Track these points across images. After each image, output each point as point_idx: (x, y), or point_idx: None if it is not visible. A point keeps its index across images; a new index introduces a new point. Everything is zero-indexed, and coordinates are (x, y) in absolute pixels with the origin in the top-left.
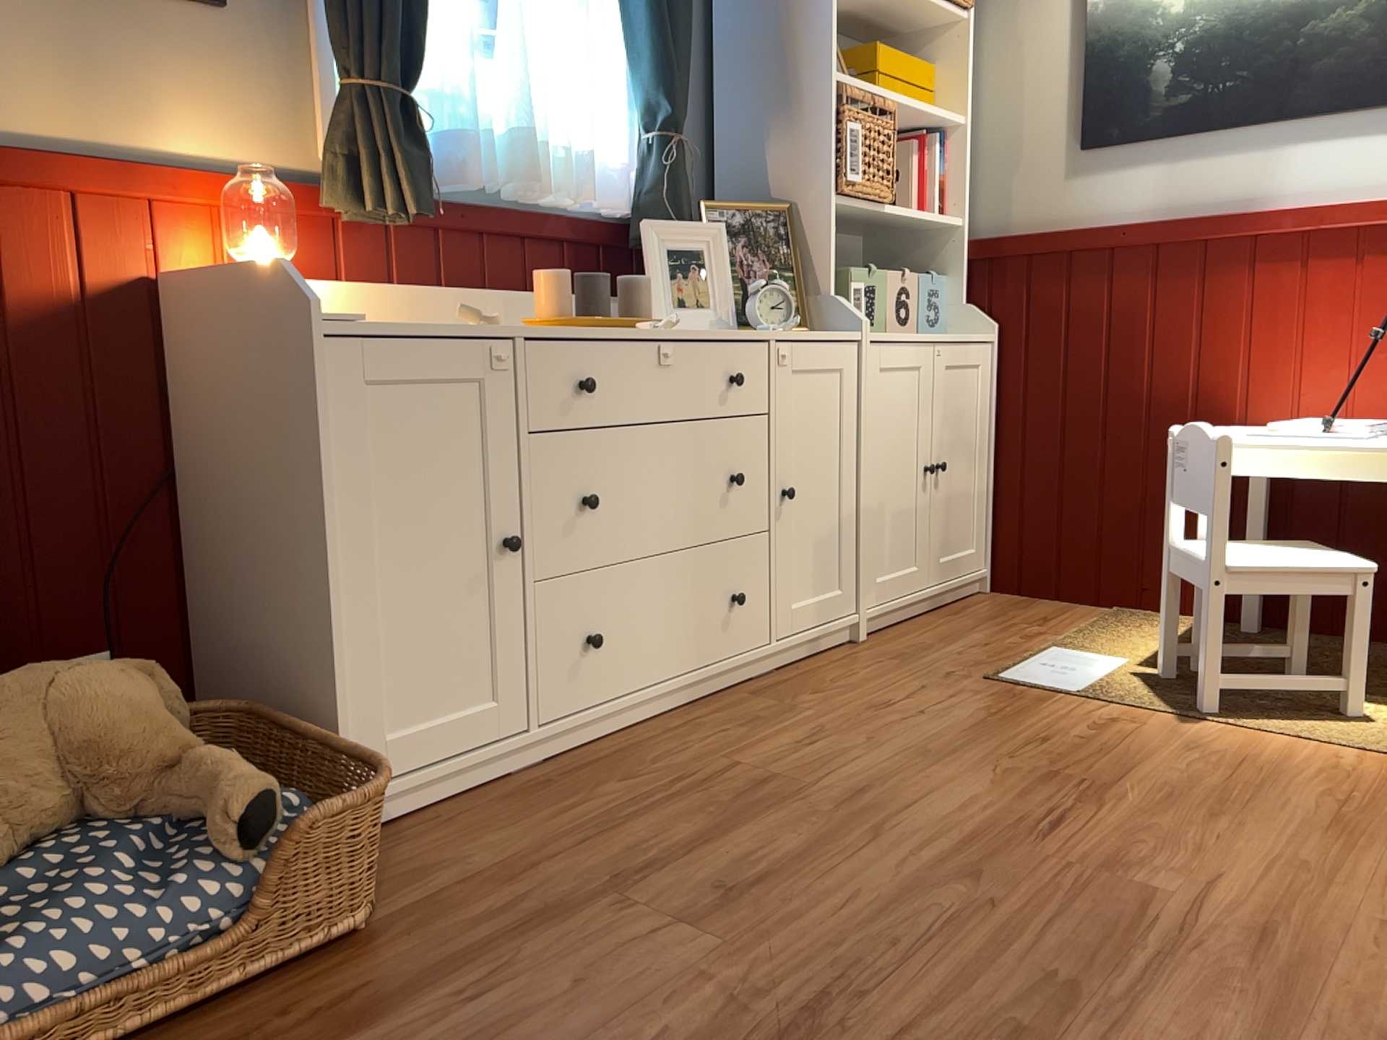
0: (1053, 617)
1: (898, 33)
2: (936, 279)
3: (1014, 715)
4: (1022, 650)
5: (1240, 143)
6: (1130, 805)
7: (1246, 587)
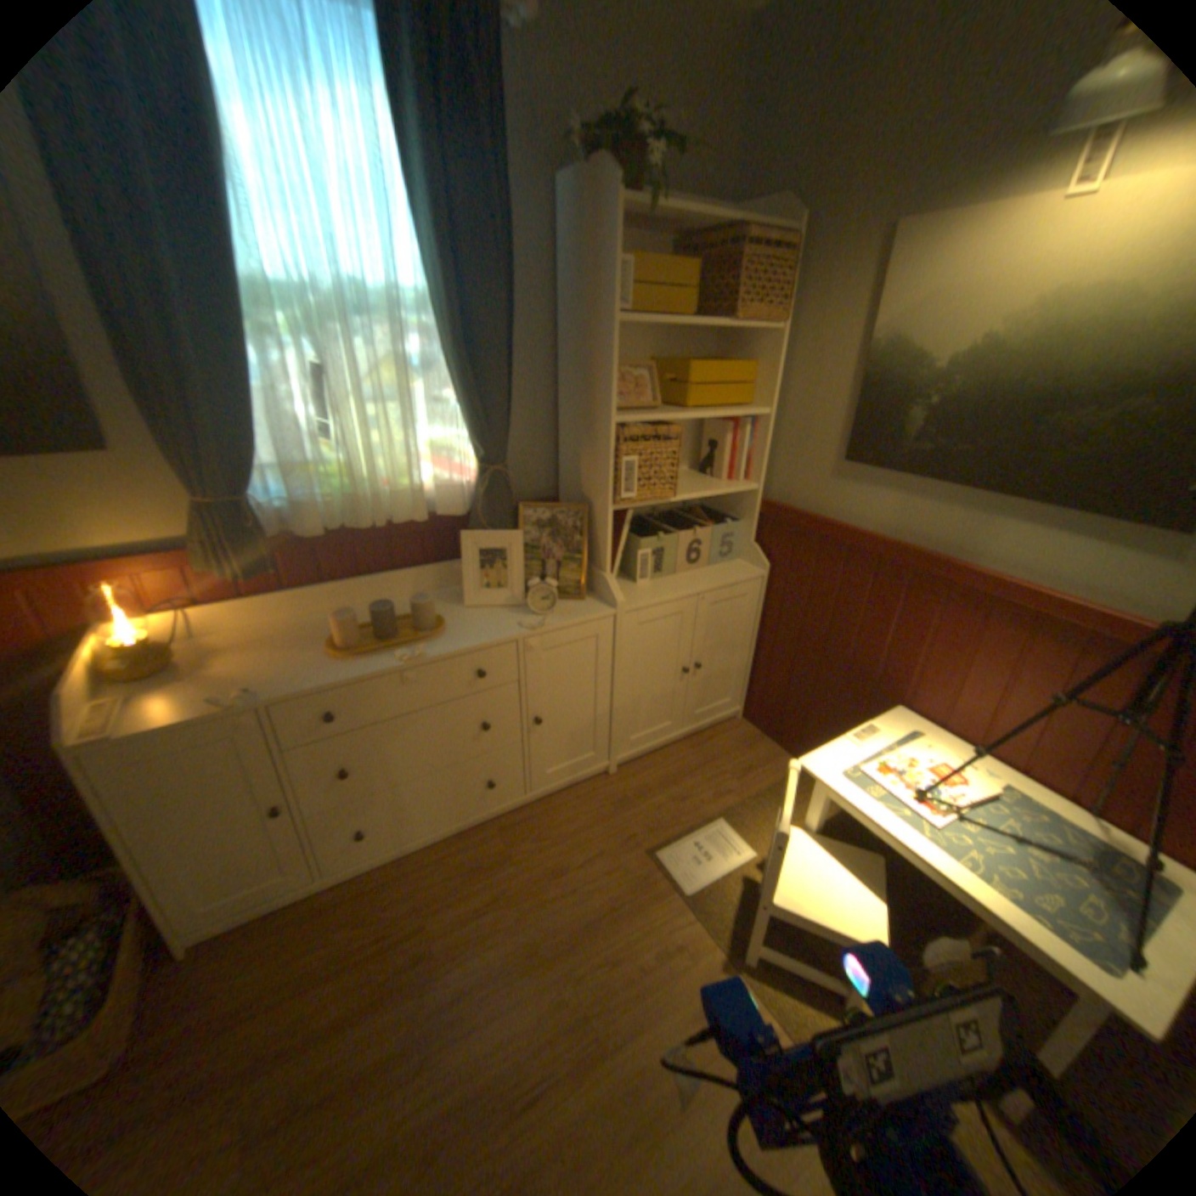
0: (755, 772)
1: (735, 329)
2: (738, 521)
3: (625, 917)
4: (700, 817)
5: (969, 500)
6: (596, 1097)
7: (788, 921)
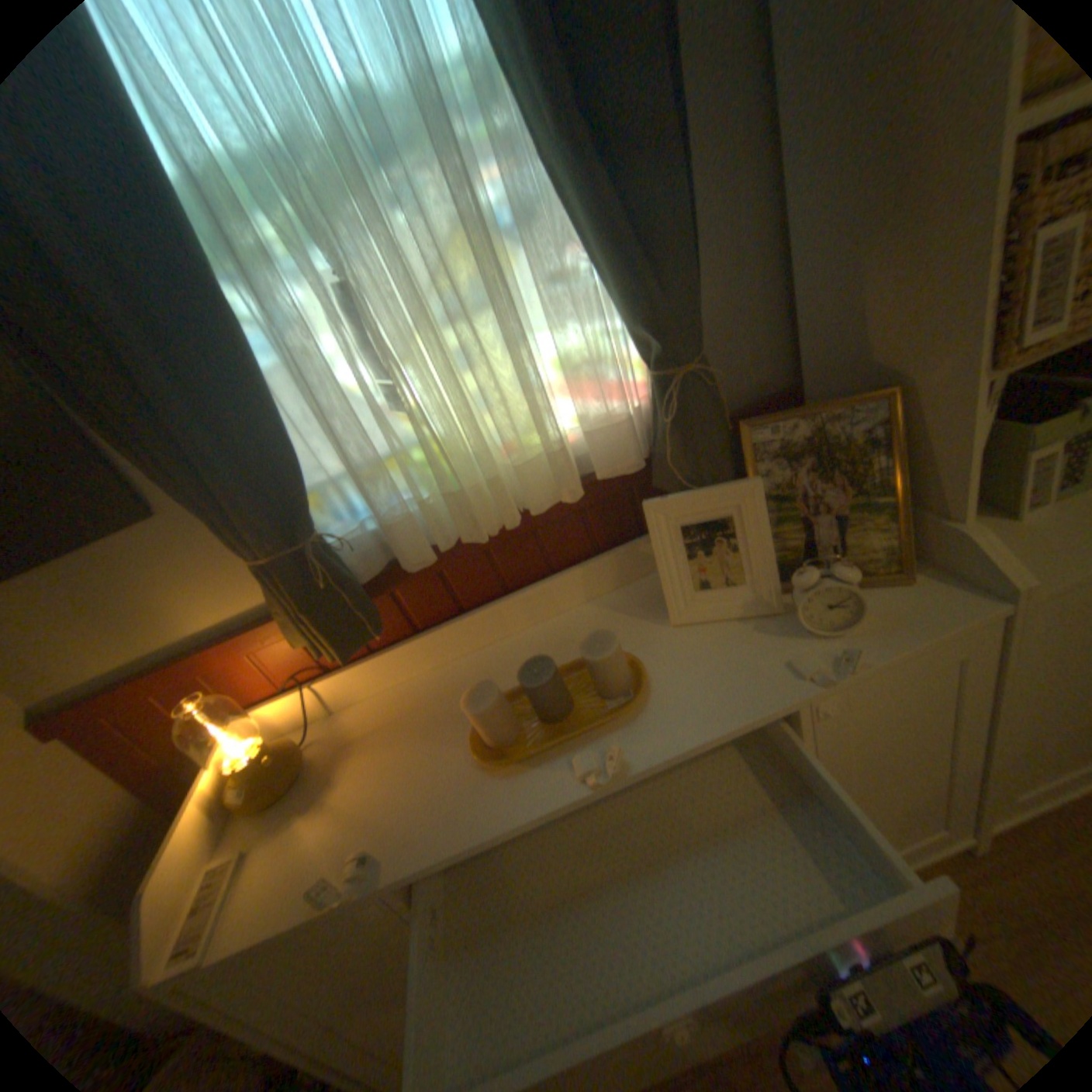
0: None
1: None
2: None
3: None
4: None
5: None
6: None
7: None
